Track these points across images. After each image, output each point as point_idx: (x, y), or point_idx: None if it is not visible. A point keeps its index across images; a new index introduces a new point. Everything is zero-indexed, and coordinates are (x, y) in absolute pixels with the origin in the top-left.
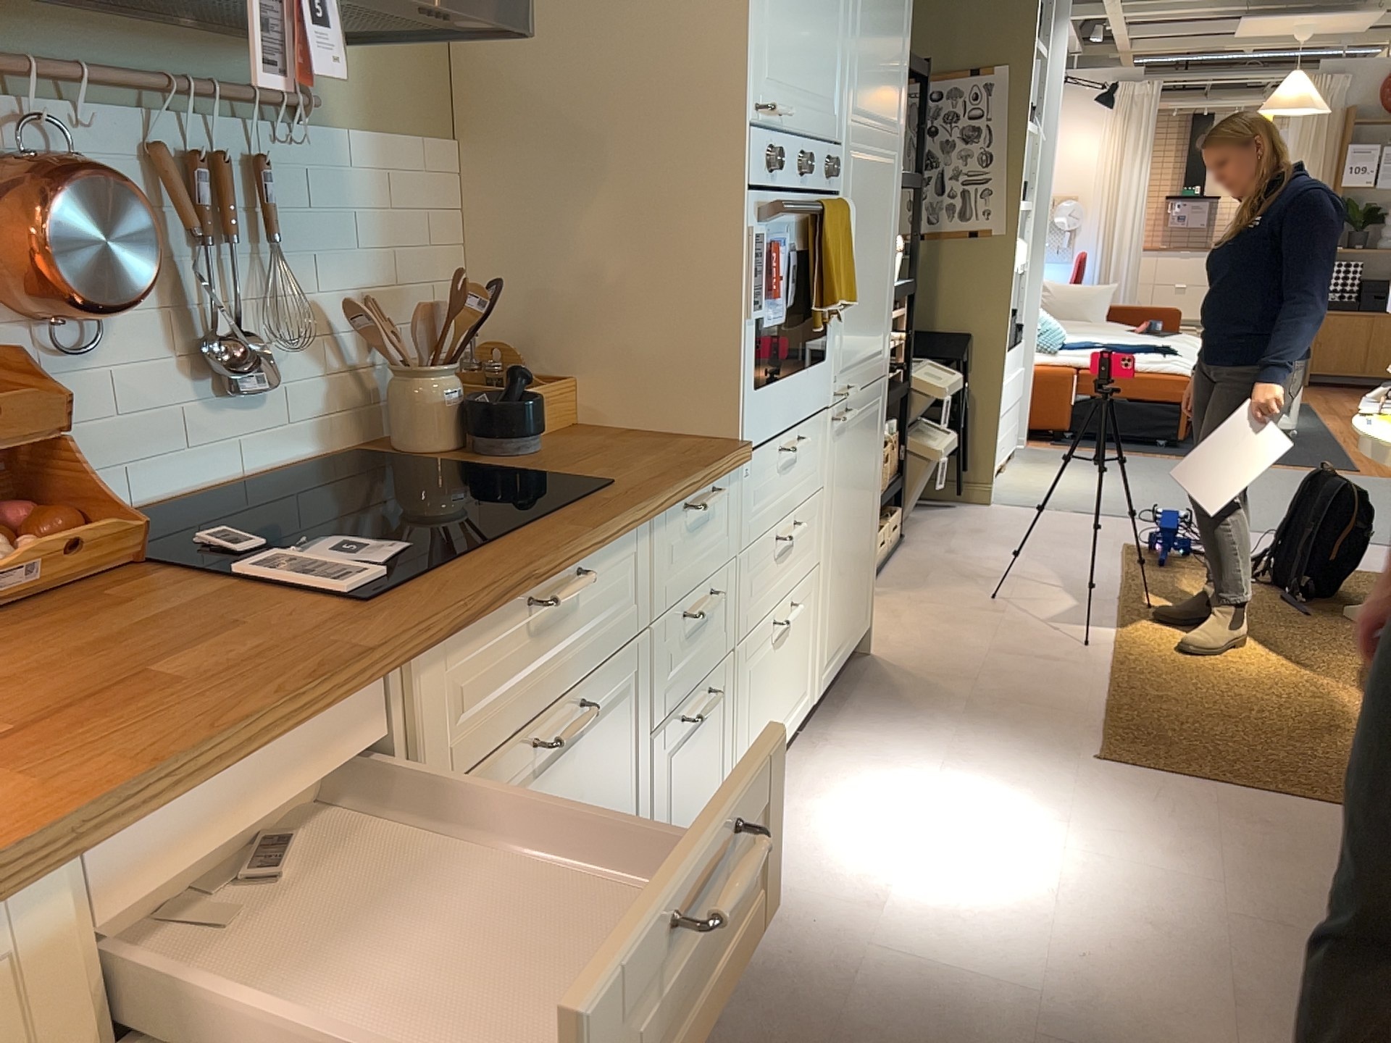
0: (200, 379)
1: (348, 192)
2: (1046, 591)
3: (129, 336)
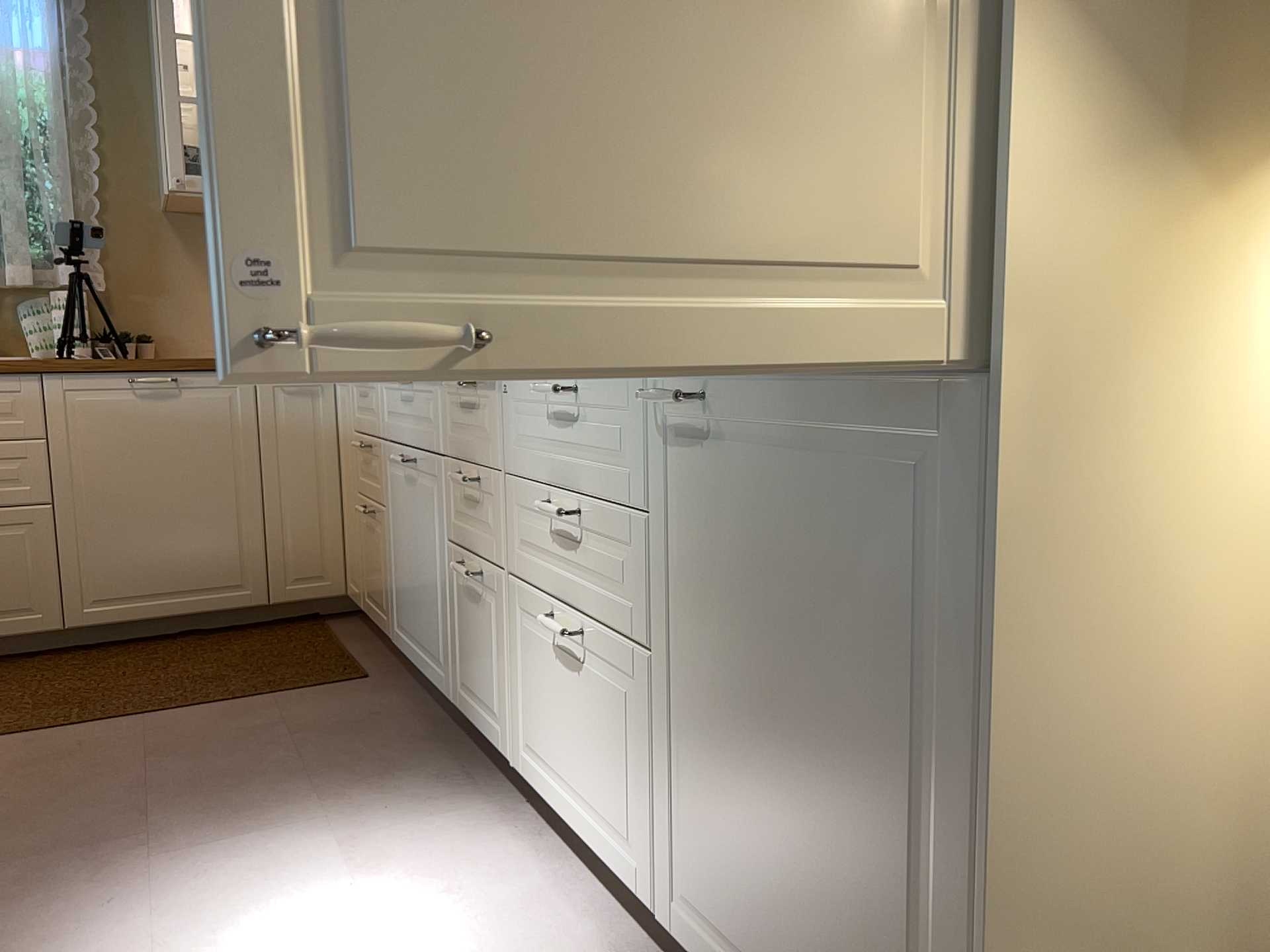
0: None
1: None
2: None
3: None
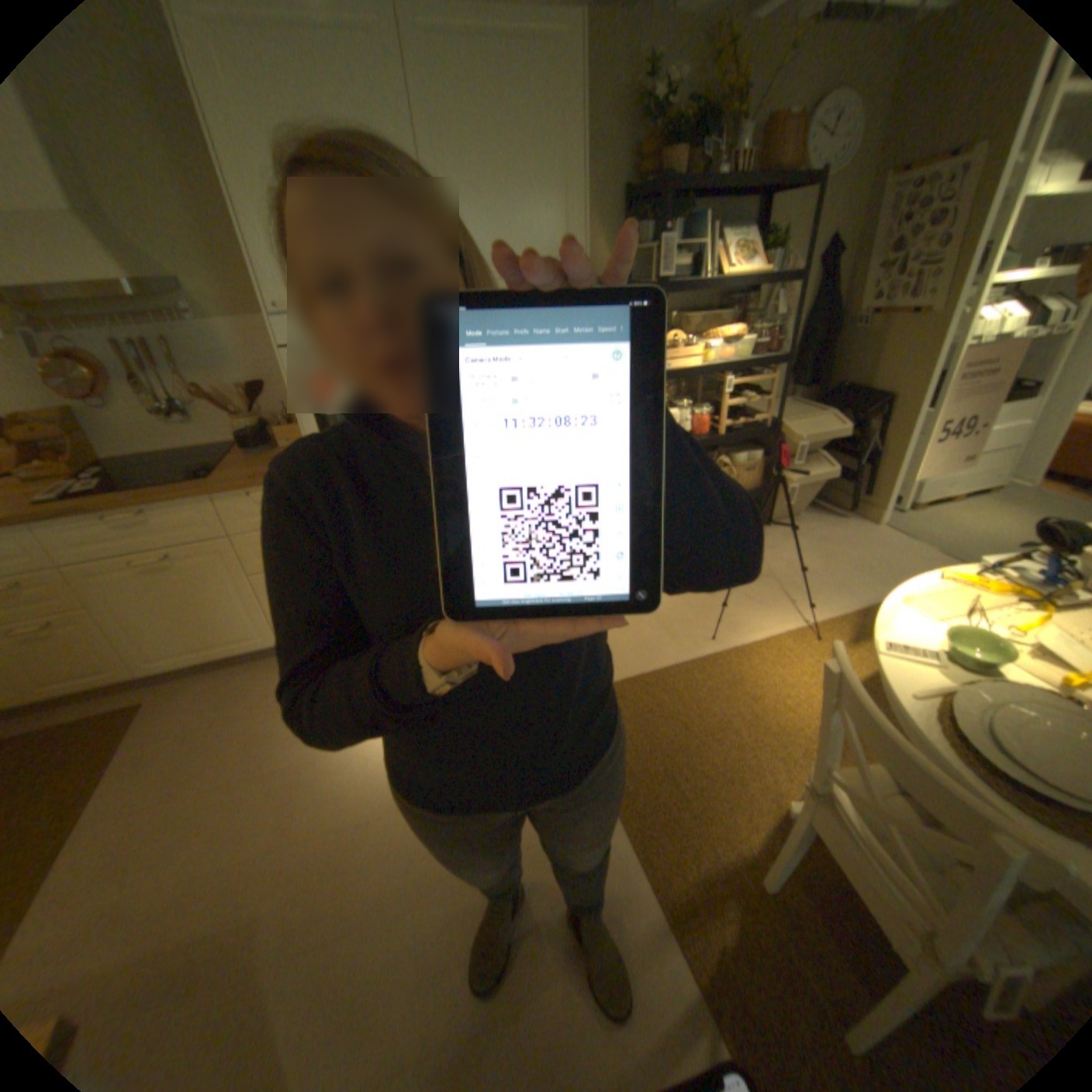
0: (164, 414)
1: (215, 343)
2: (773, 598)
3: (119, 402)
